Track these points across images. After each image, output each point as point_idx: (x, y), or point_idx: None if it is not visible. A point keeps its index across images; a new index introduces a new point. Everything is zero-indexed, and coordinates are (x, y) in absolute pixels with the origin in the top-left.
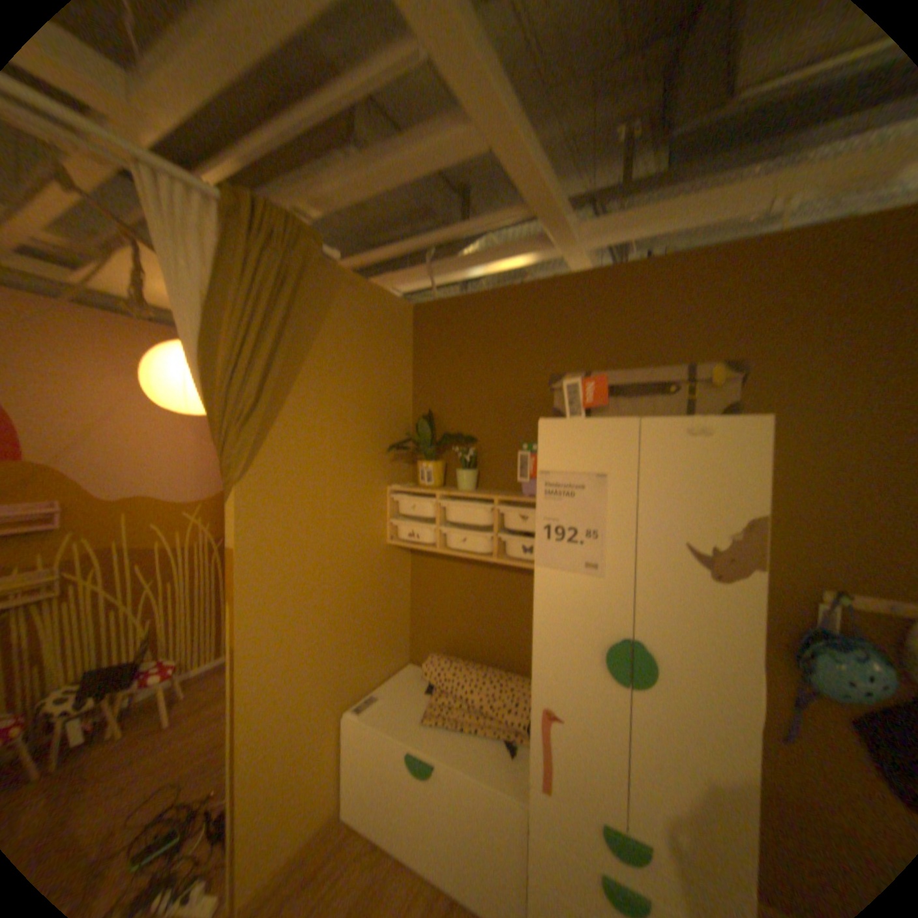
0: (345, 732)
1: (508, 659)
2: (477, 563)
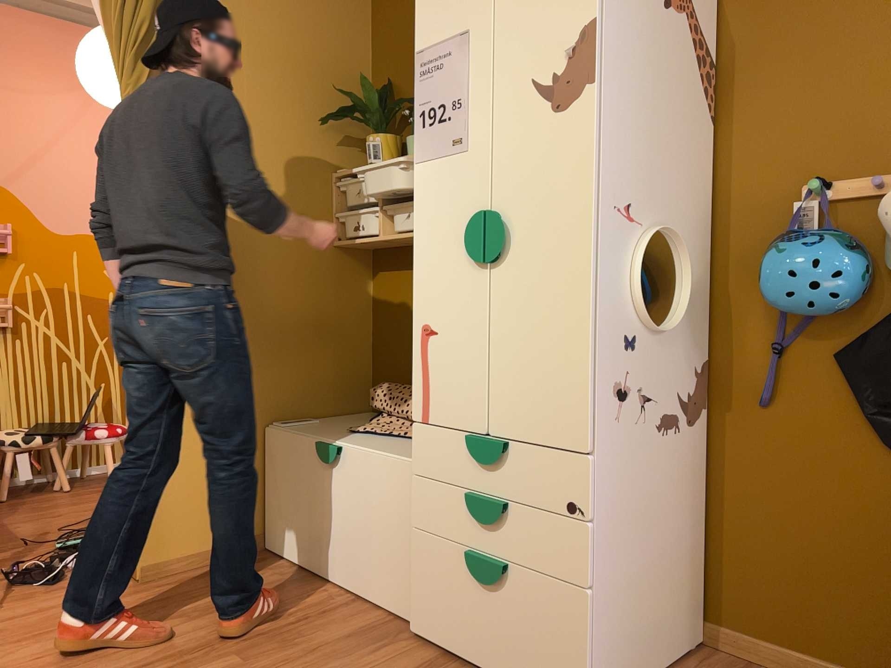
0: (268, 441)
1: None
2: None
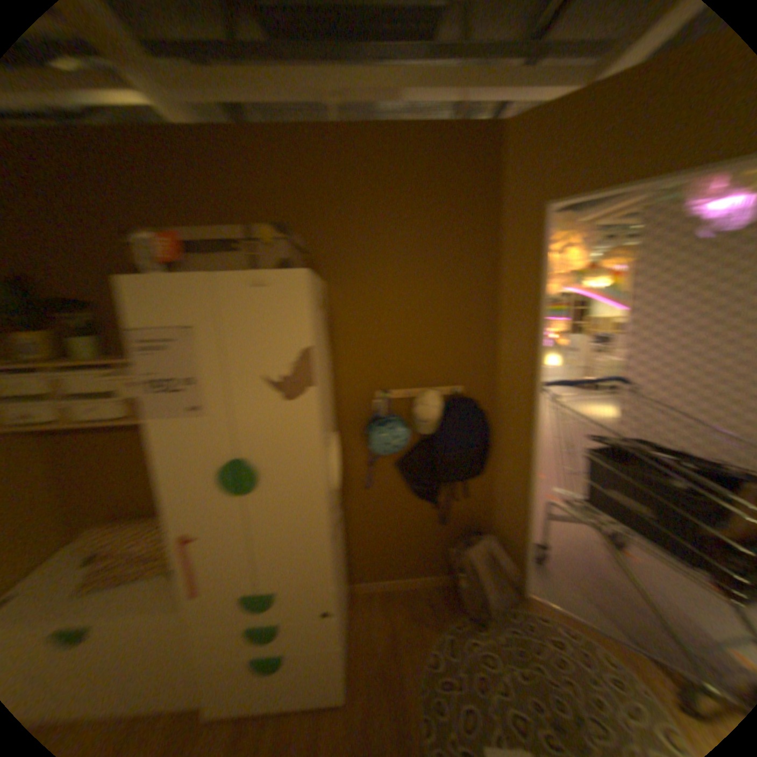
0: None
1: None
2: (115, 429)
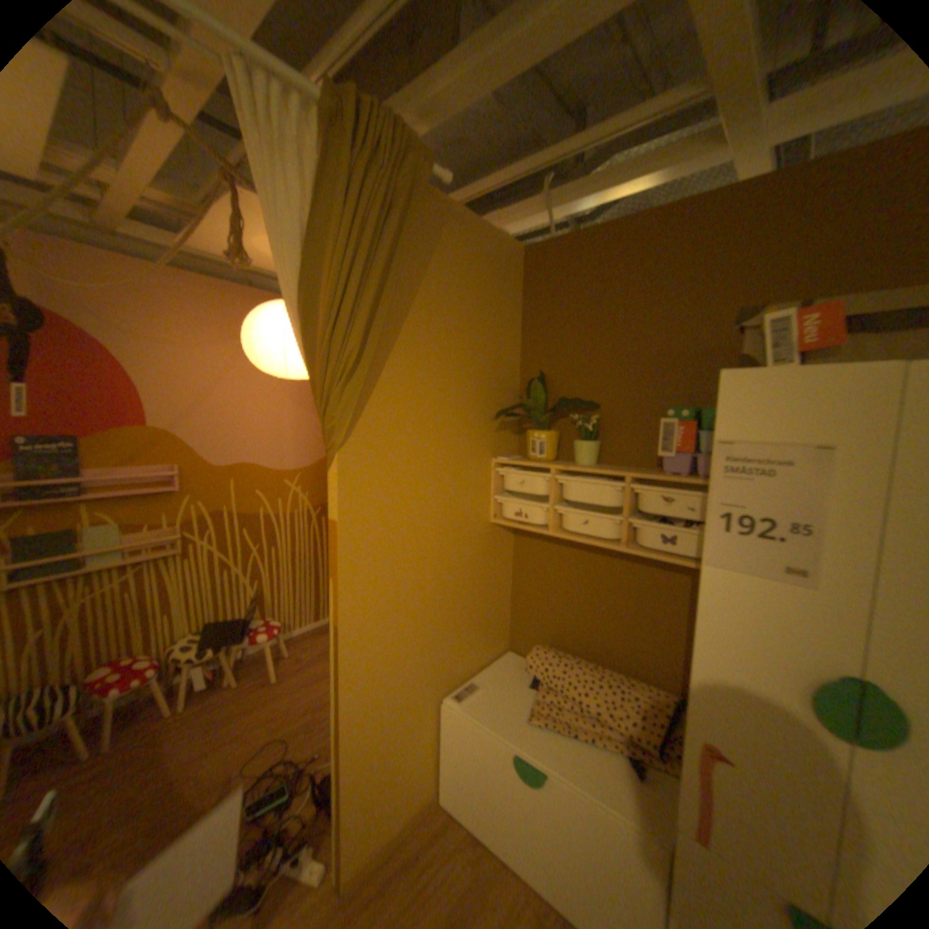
0: (445, 718)
1: (629, 661)
2: (594, 548)
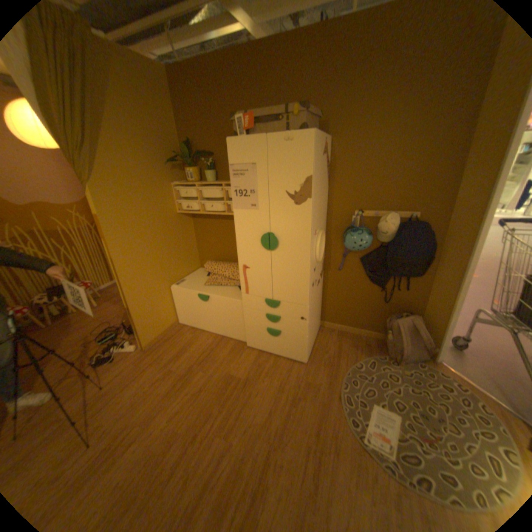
0: (173, 292)
1: None
2: (222, 218)
